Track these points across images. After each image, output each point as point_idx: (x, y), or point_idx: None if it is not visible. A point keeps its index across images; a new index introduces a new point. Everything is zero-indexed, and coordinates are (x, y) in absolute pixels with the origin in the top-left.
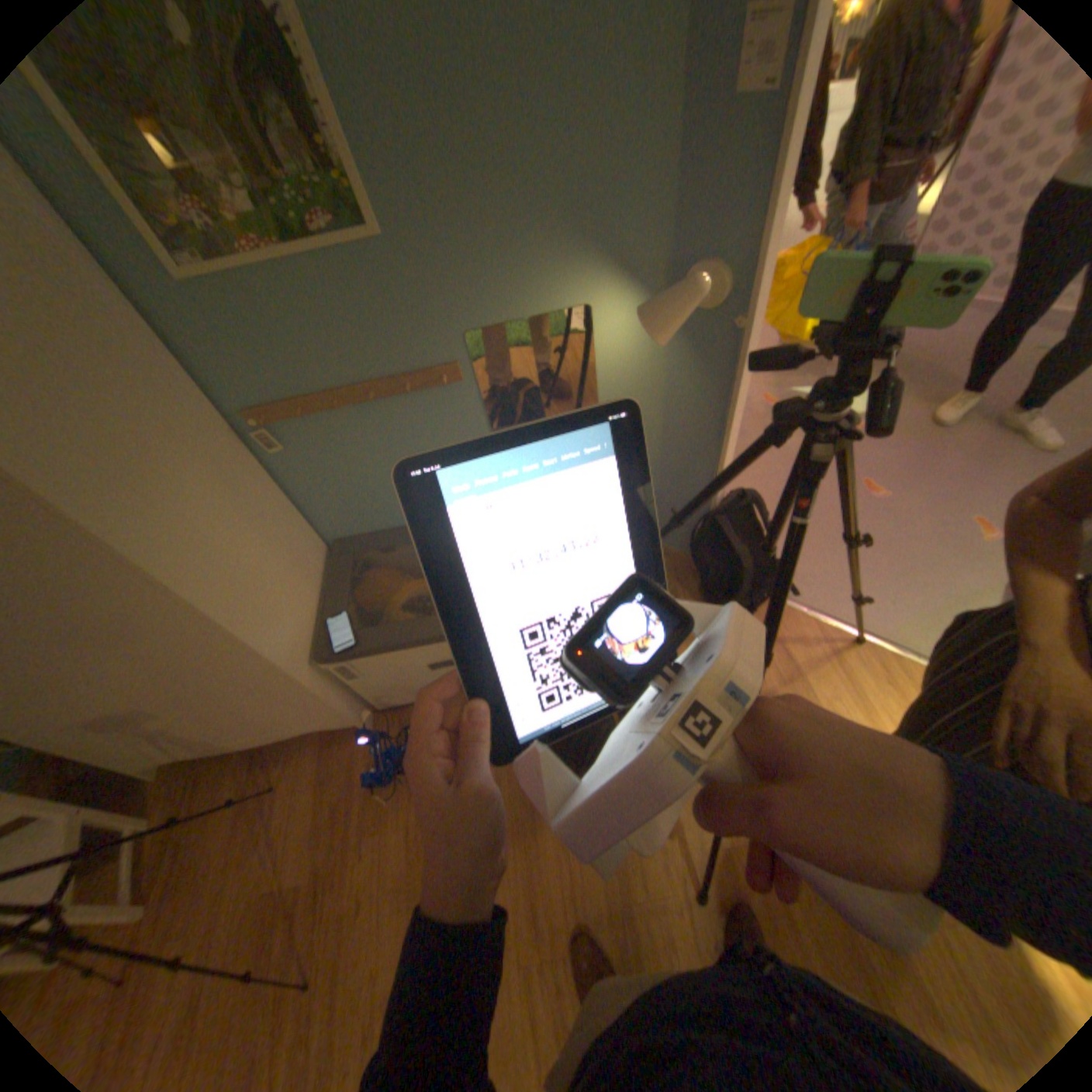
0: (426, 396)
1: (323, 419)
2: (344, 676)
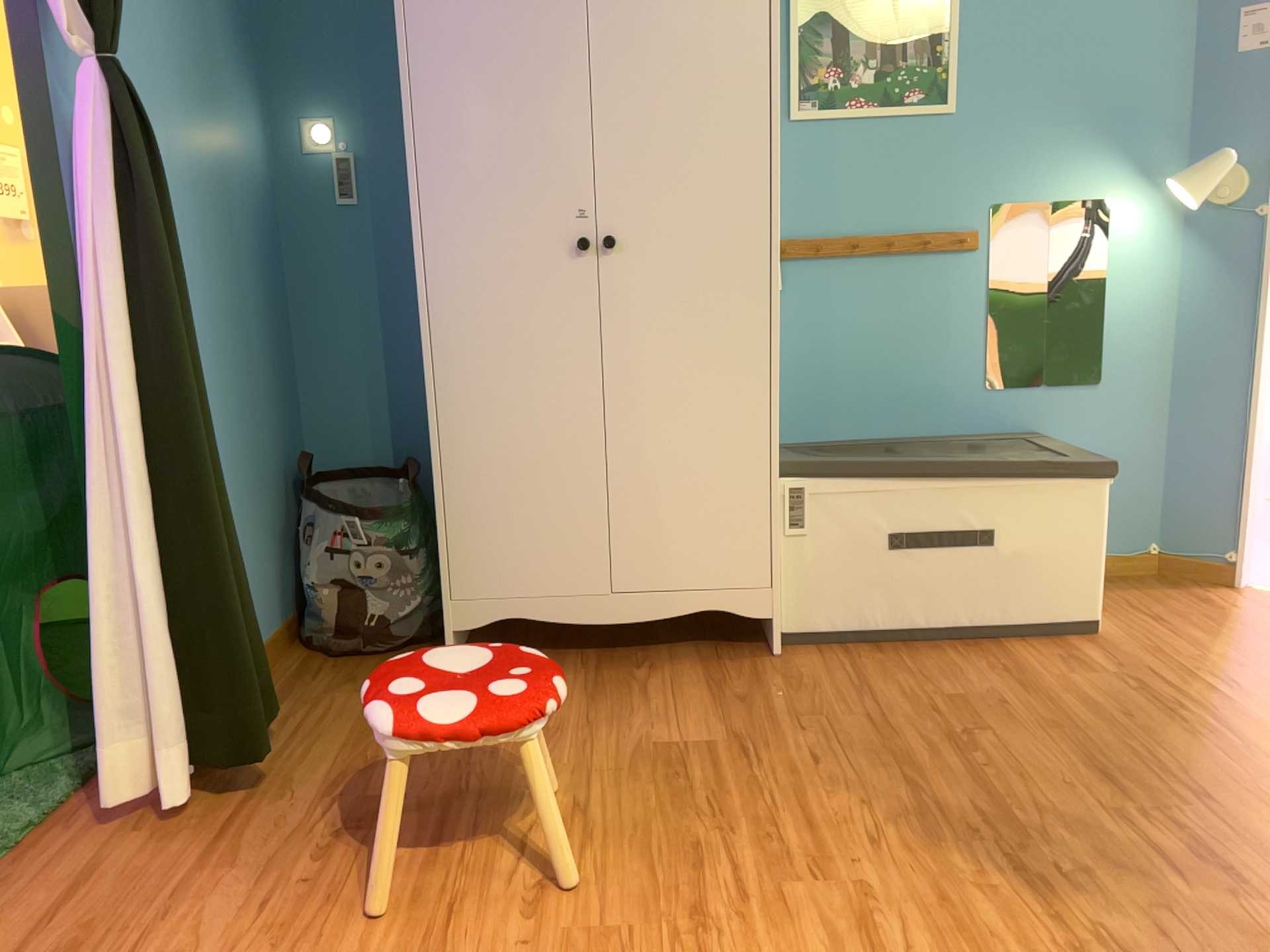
0: (934, 261)
1: (830, 265)
2: (800, 503)
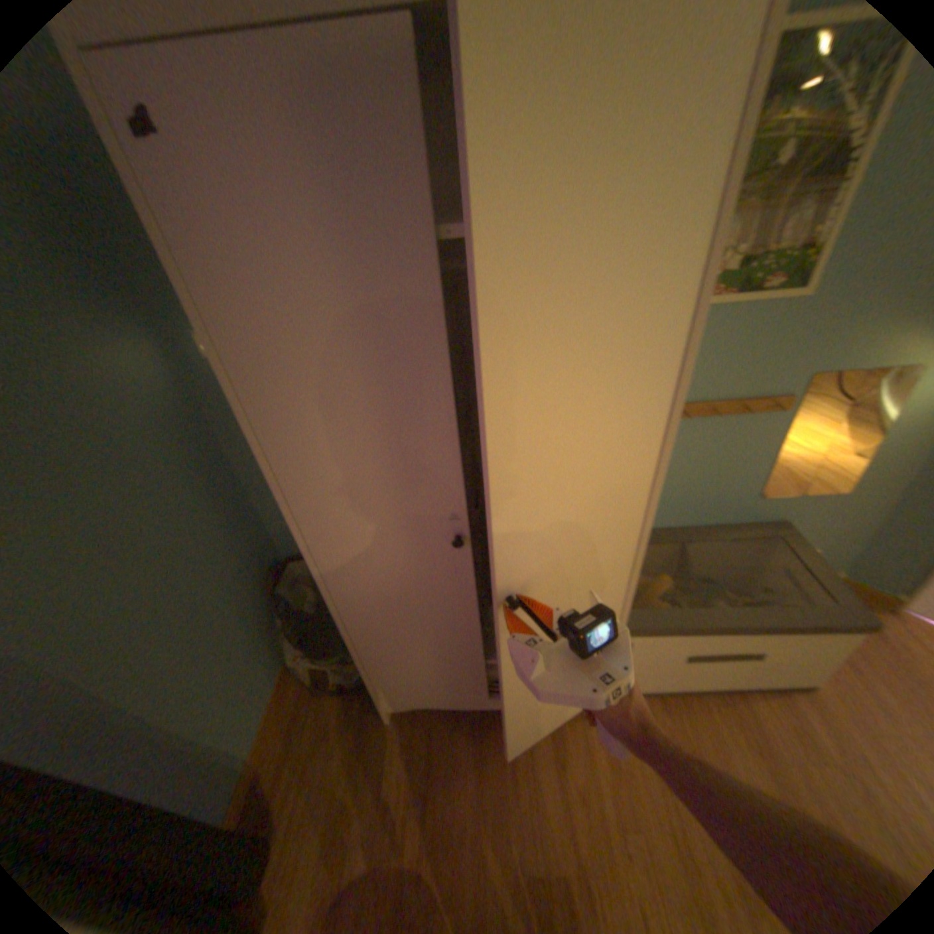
0: (750, 417)
1: None
2: None
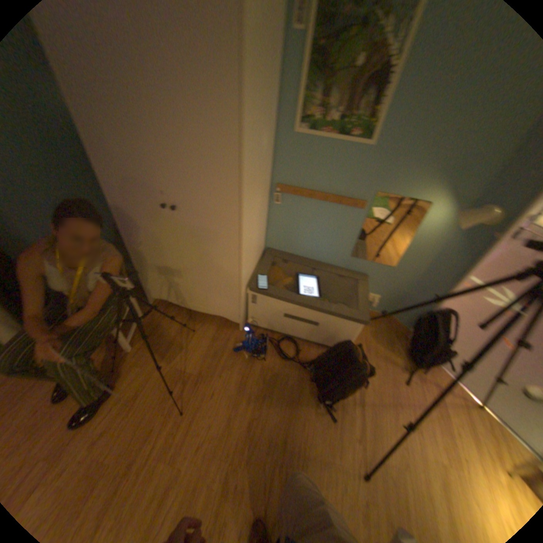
0: (344, 209)
1: (301, 200)
2: (253, 300)
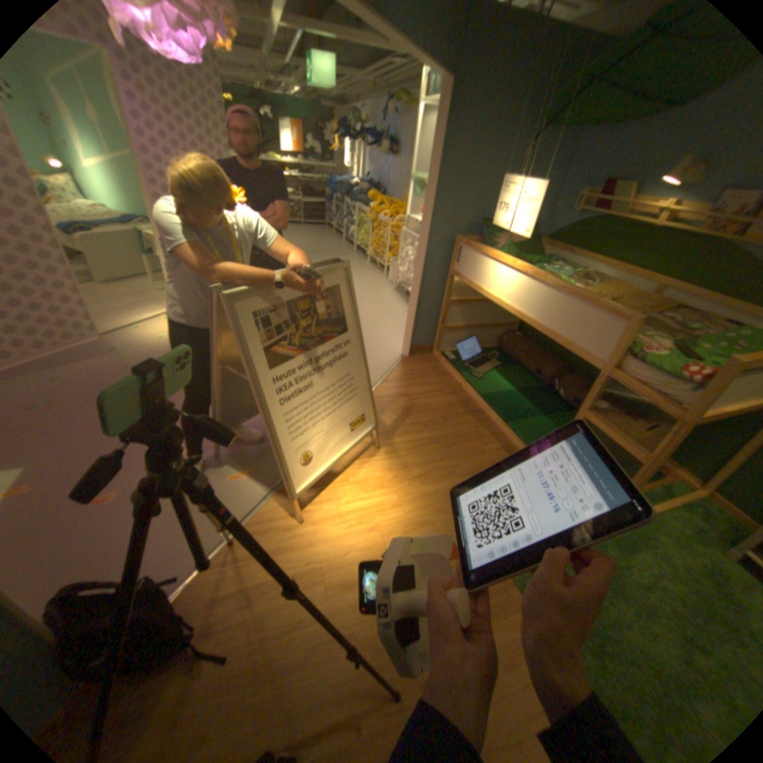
0: None
1: None
2: None
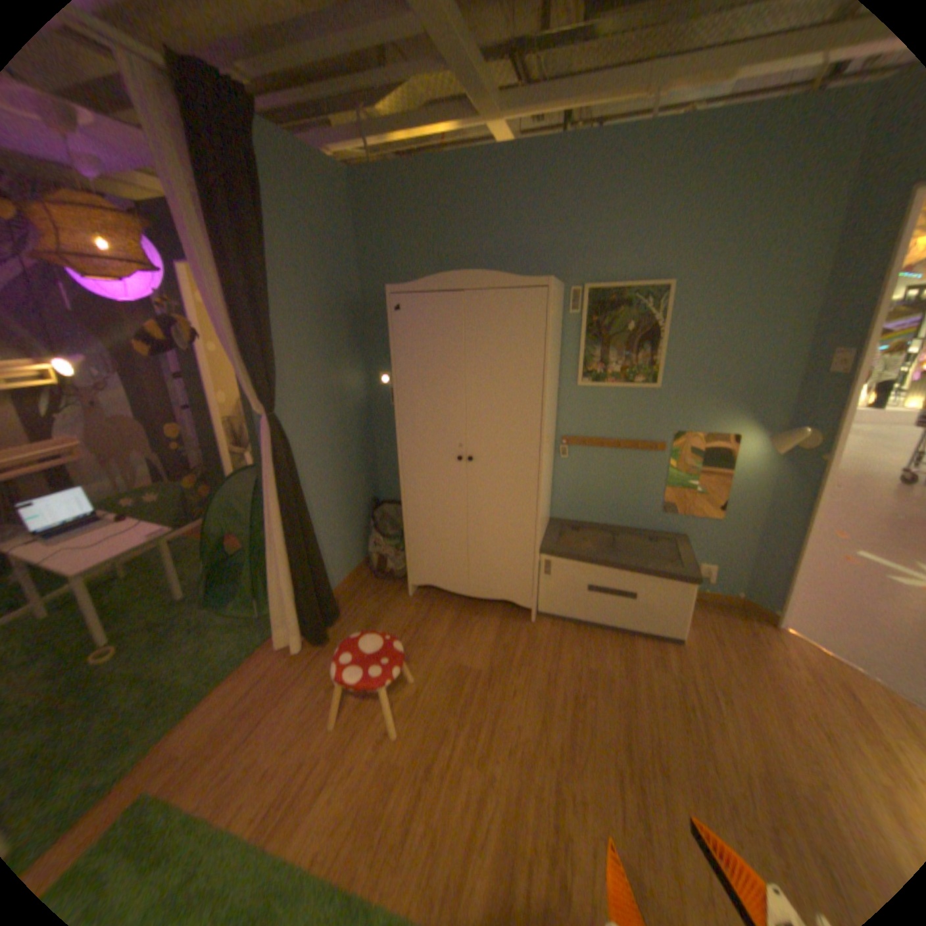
0: (643, 453)
1: (591, 449)
2: (550, 567)
